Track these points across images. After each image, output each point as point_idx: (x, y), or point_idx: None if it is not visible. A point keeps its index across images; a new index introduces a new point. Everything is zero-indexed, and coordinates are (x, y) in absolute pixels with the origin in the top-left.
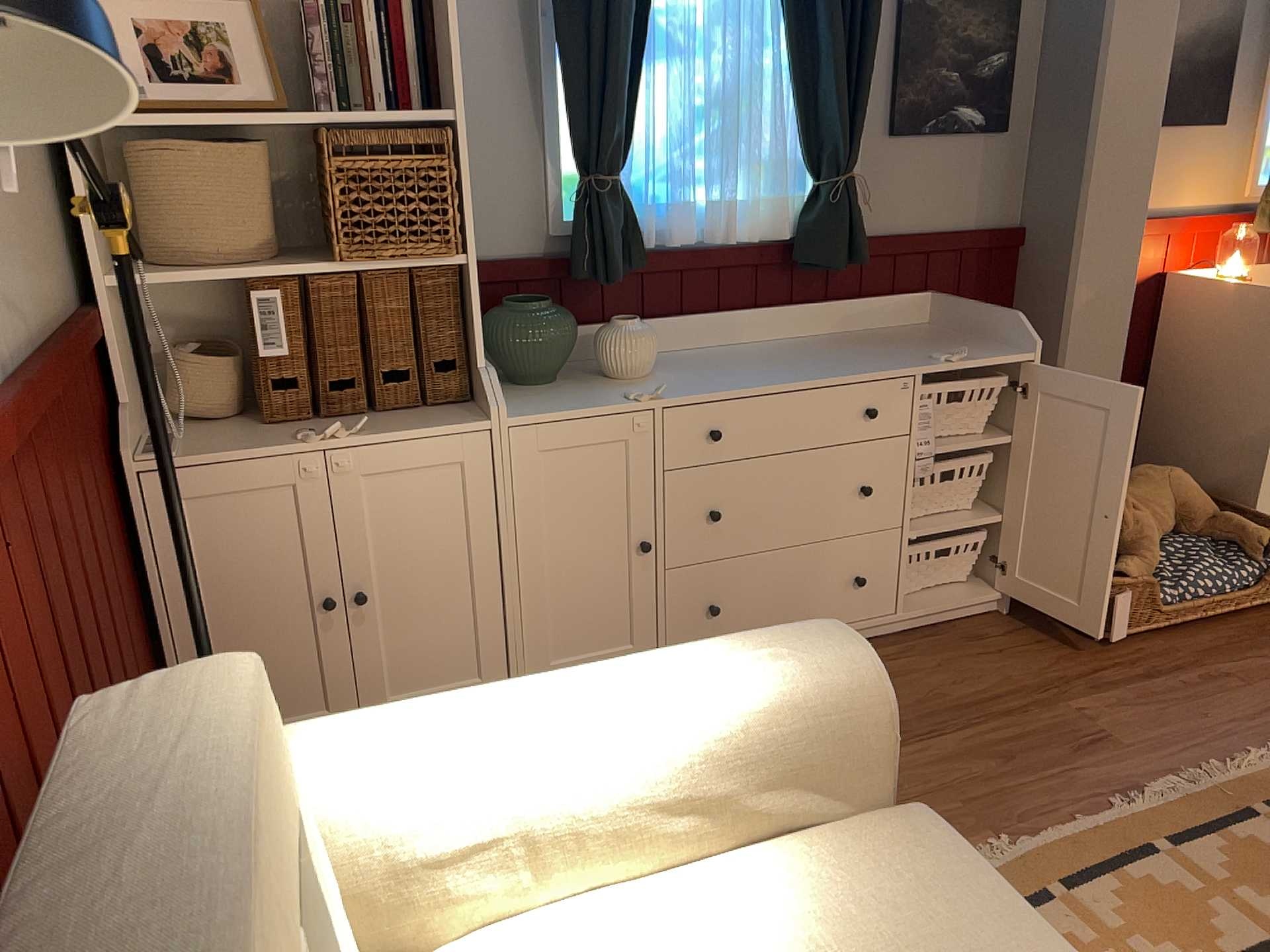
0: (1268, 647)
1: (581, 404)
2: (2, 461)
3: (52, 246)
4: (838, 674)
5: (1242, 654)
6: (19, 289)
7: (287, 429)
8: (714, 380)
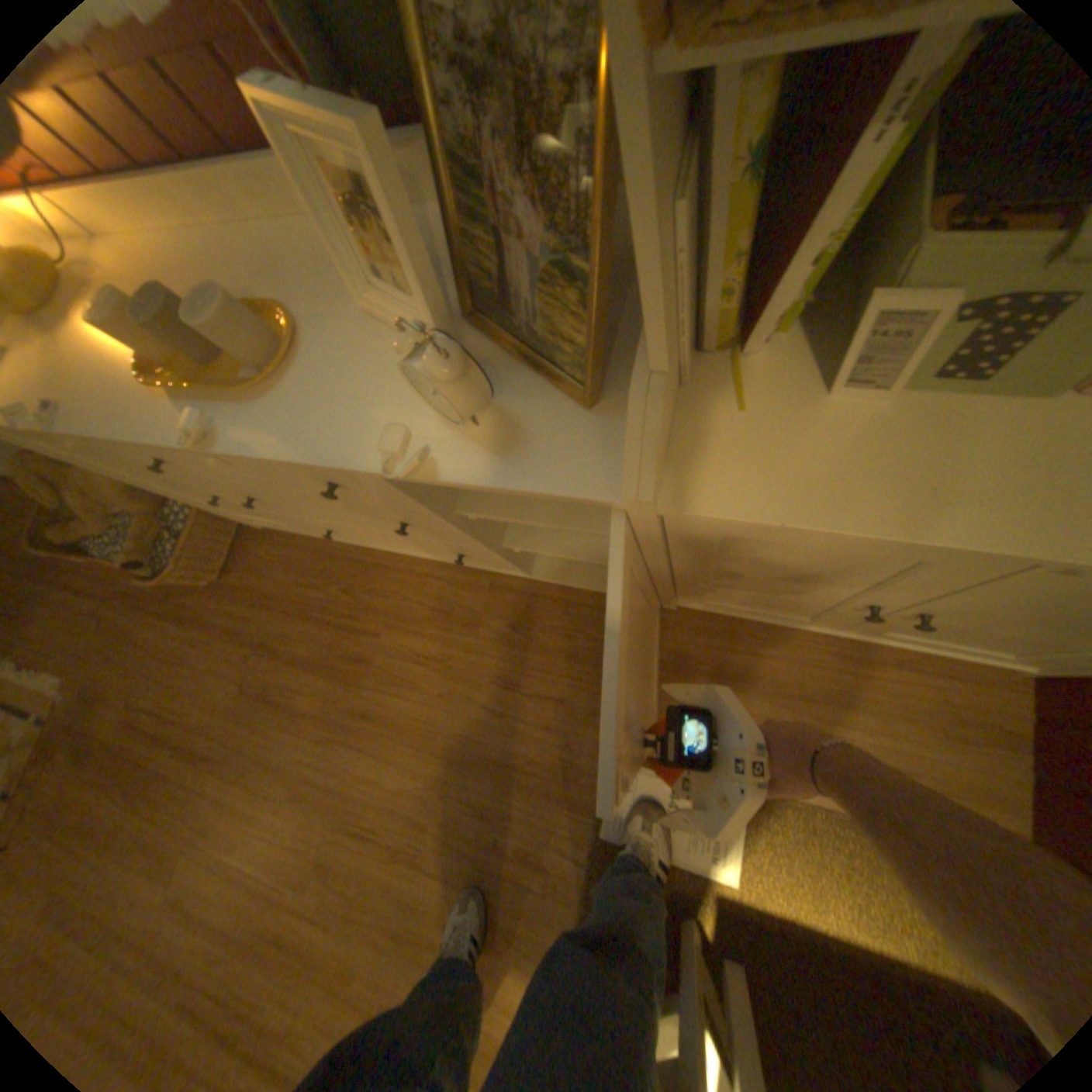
0: (145, 616)
1: None
2: None
3: None
4: None
5: (126, 612)
6: None
7: None
8: None
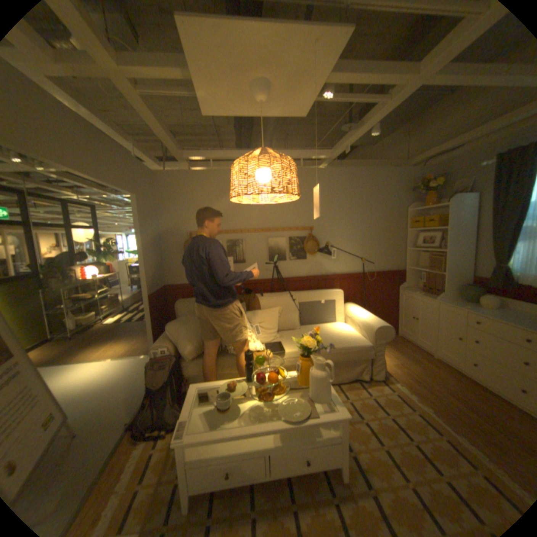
0: None
1: (457, 304)
2: (361, 277)
3: (399, 261)
4: (376, 324)
5: None
6: (374, 265)
7: (422, 292)
8: (495, 314)
